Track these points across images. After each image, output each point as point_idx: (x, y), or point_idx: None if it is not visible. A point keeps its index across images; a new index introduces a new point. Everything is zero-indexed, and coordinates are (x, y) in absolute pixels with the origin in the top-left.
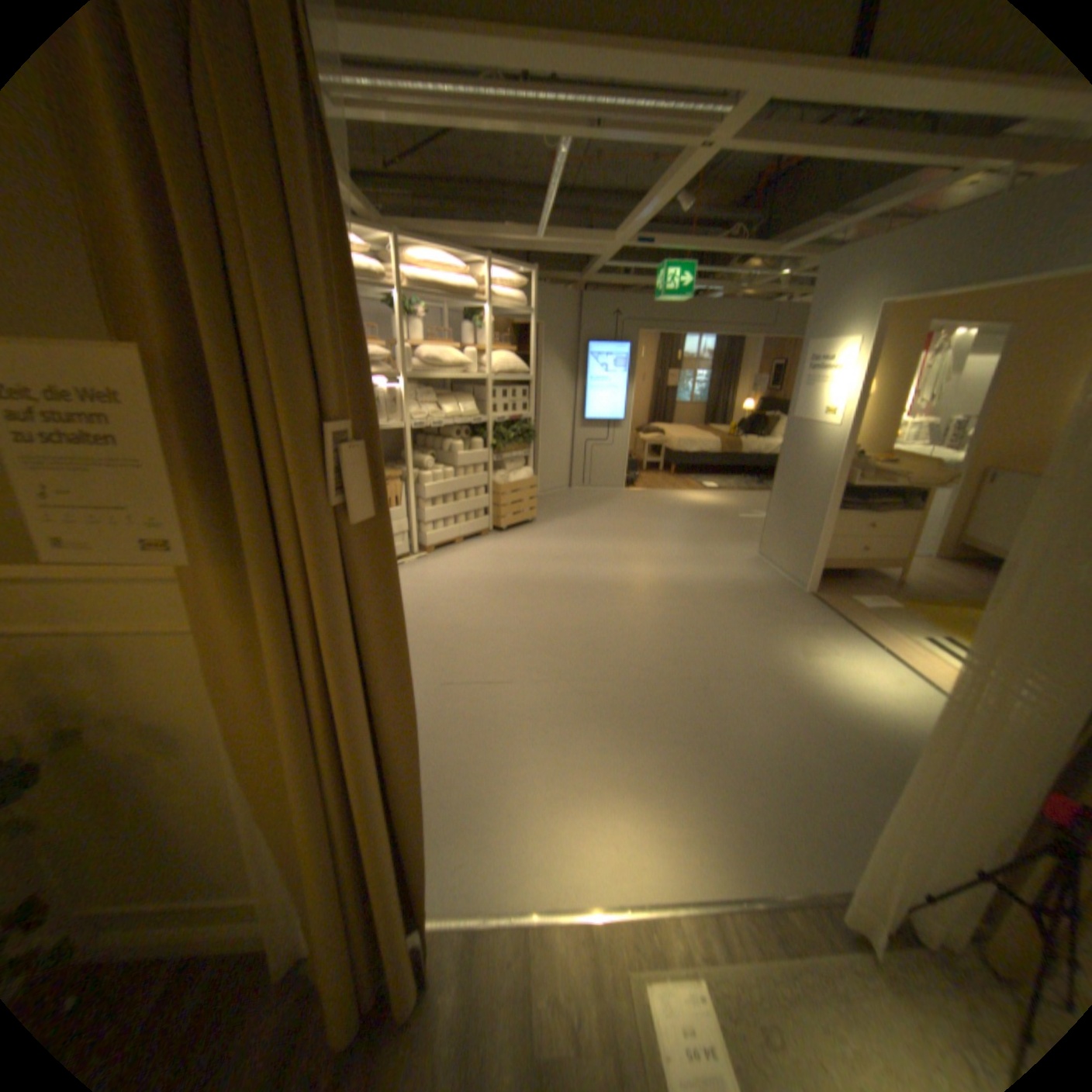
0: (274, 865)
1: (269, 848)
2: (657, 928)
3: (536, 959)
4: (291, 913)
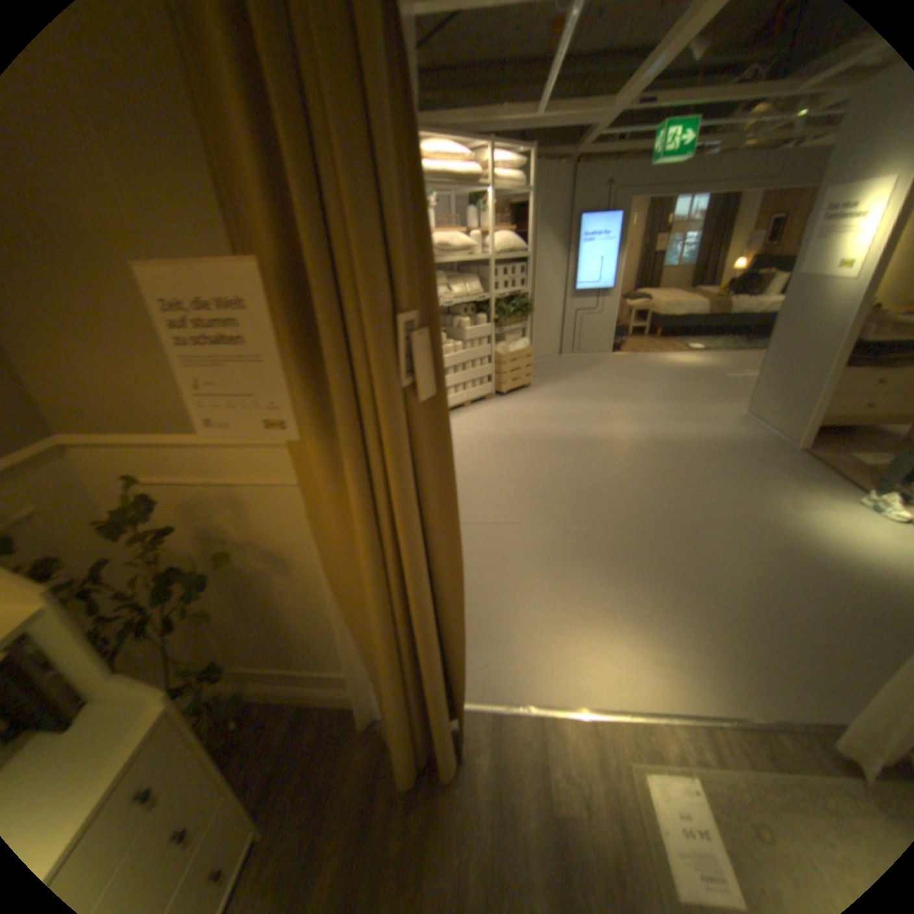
0: (358, 655)
1: (355, 644)
2: (654, 732)
3: (552, 743)
4: (370, 688)
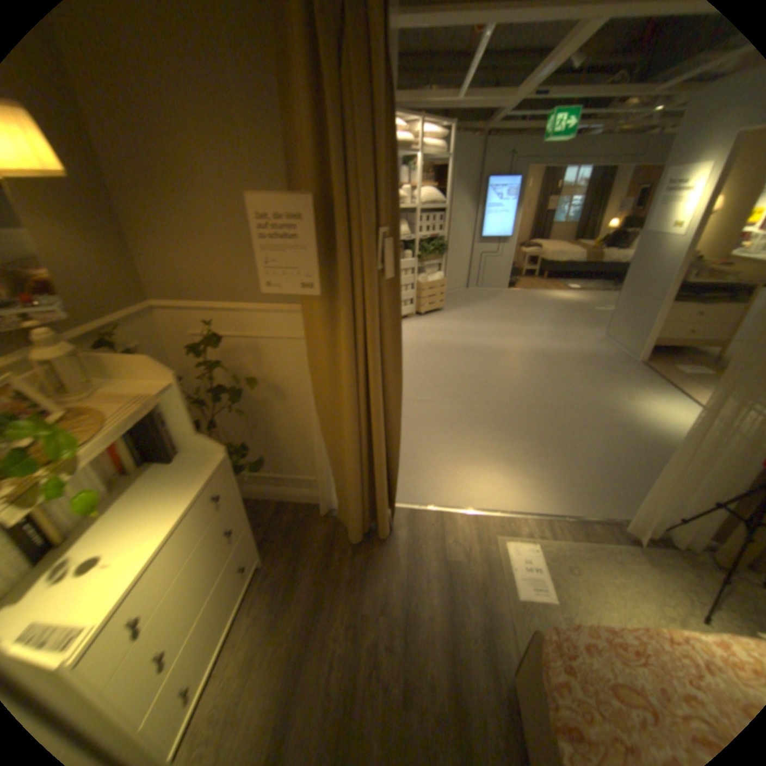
0: (326, 458)
1: (326, 447)
2: (515, 521)
3: (448, 523)
4: (331, 483)
